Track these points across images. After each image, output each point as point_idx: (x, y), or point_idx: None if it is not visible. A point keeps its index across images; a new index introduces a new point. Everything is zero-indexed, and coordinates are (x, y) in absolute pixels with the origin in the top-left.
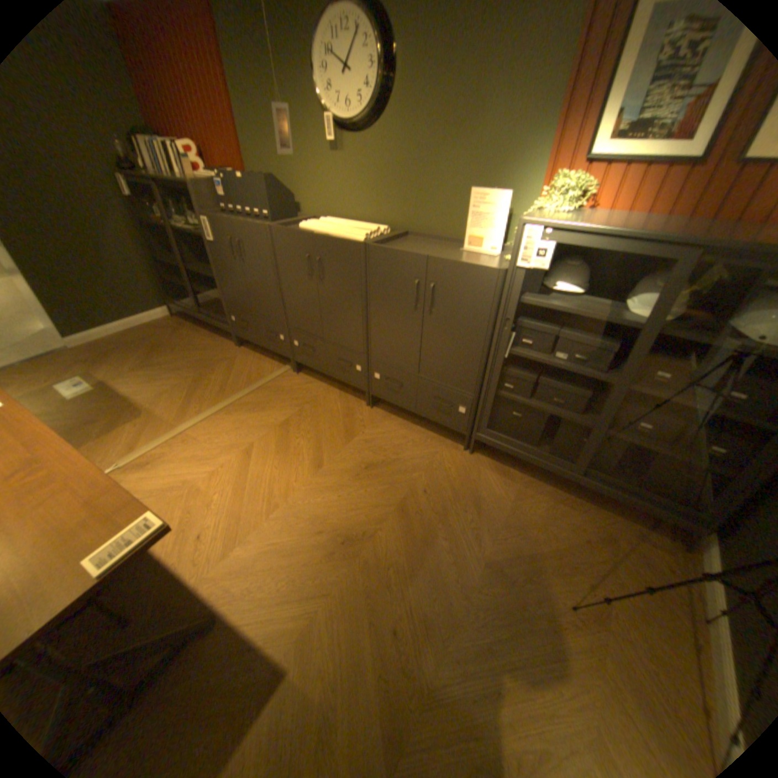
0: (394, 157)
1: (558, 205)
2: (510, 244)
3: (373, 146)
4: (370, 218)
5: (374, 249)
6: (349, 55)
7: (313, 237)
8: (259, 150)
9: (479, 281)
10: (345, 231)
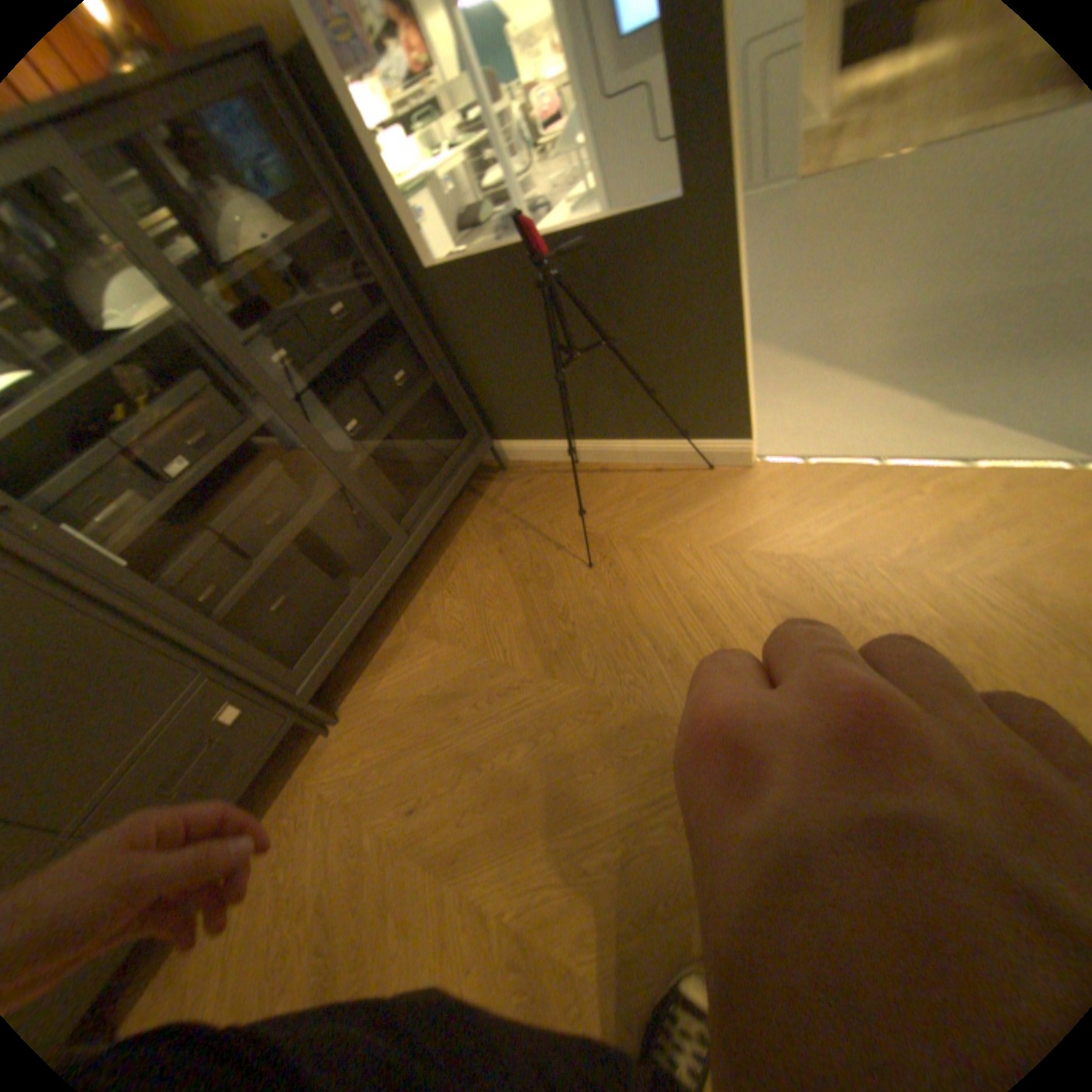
0: None
1: None
2: None
3: None
4: None
5: None
6: None
7: None
8: None
9: None
10: None
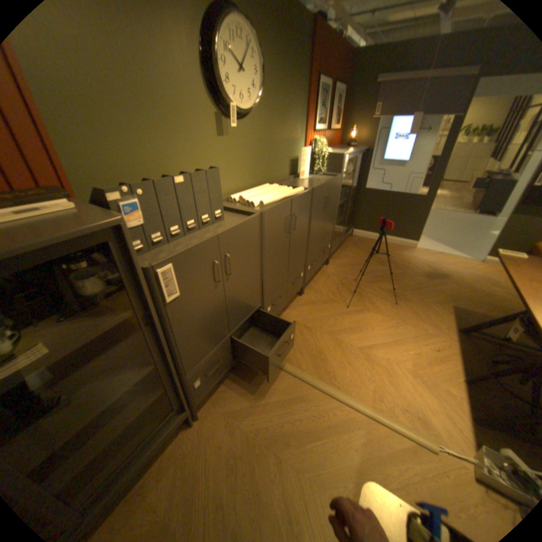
0: (260, 137)
1: (326, 148)
2: (315, 169)
3: (248, 130)
4: (248, 184)
5: (316, 189)
6: (242, 58)
7: (292, 201)
8: (109, 145)
9: (338, 183)
10: (284, 191)
